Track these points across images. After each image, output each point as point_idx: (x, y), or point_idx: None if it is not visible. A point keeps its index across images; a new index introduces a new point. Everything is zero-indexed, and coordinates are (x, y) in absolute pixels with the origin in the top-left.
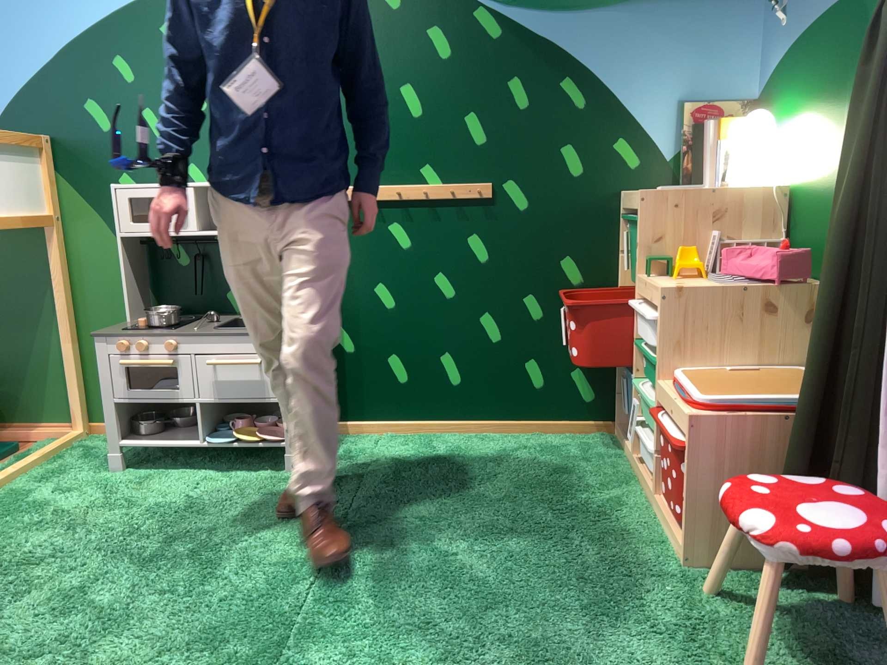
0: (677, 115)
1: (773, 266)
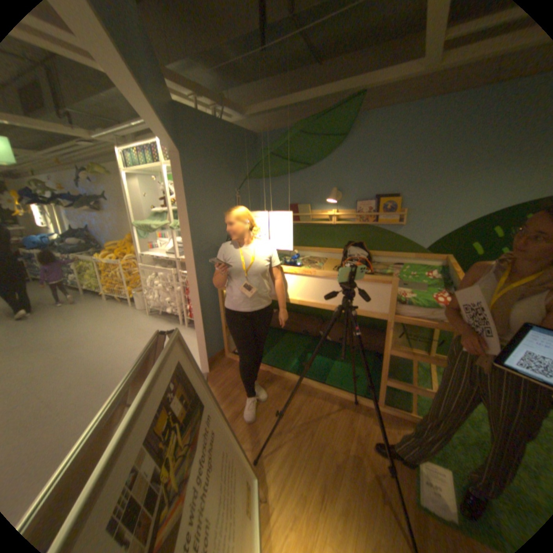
0: None
1: None
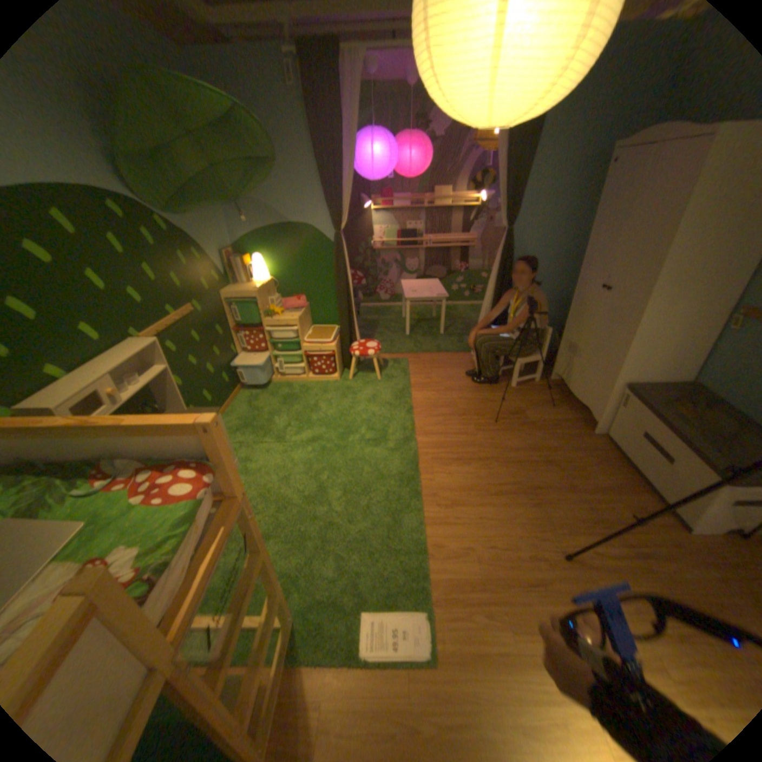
0: (219, 256)
1: (303, 303)
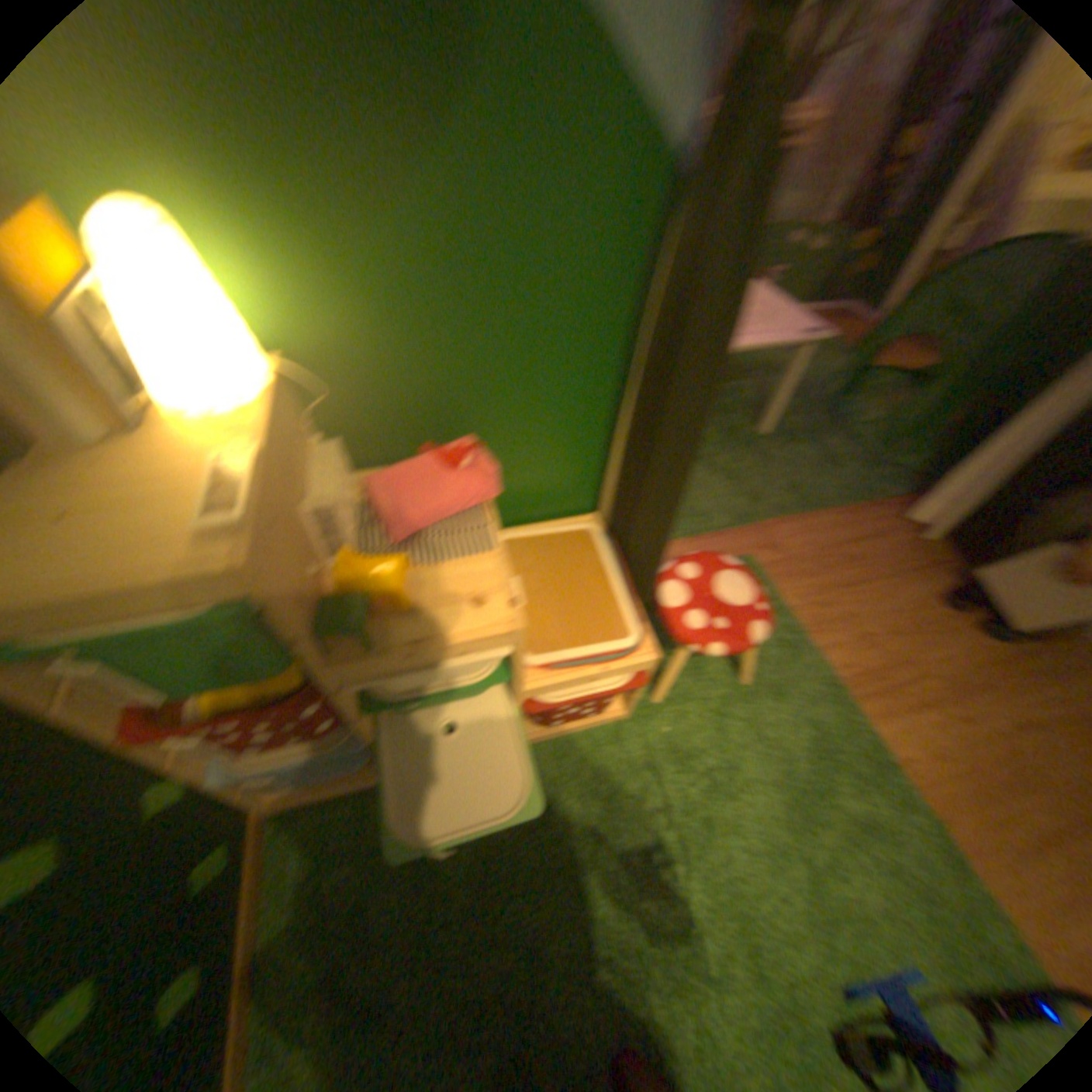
0: None
1: (495, 480)
